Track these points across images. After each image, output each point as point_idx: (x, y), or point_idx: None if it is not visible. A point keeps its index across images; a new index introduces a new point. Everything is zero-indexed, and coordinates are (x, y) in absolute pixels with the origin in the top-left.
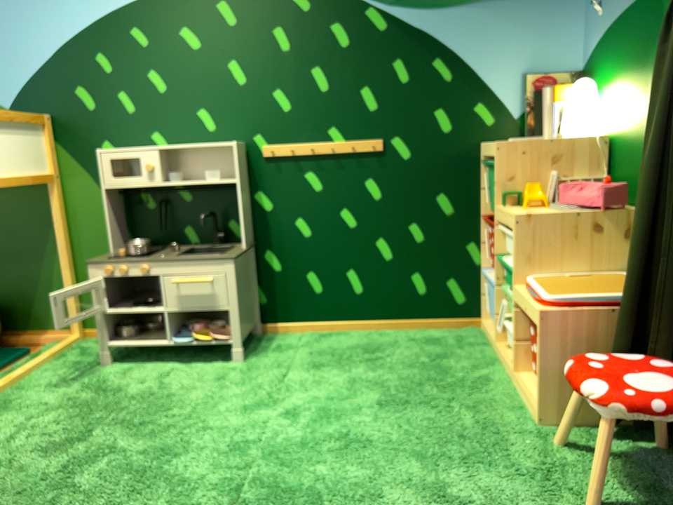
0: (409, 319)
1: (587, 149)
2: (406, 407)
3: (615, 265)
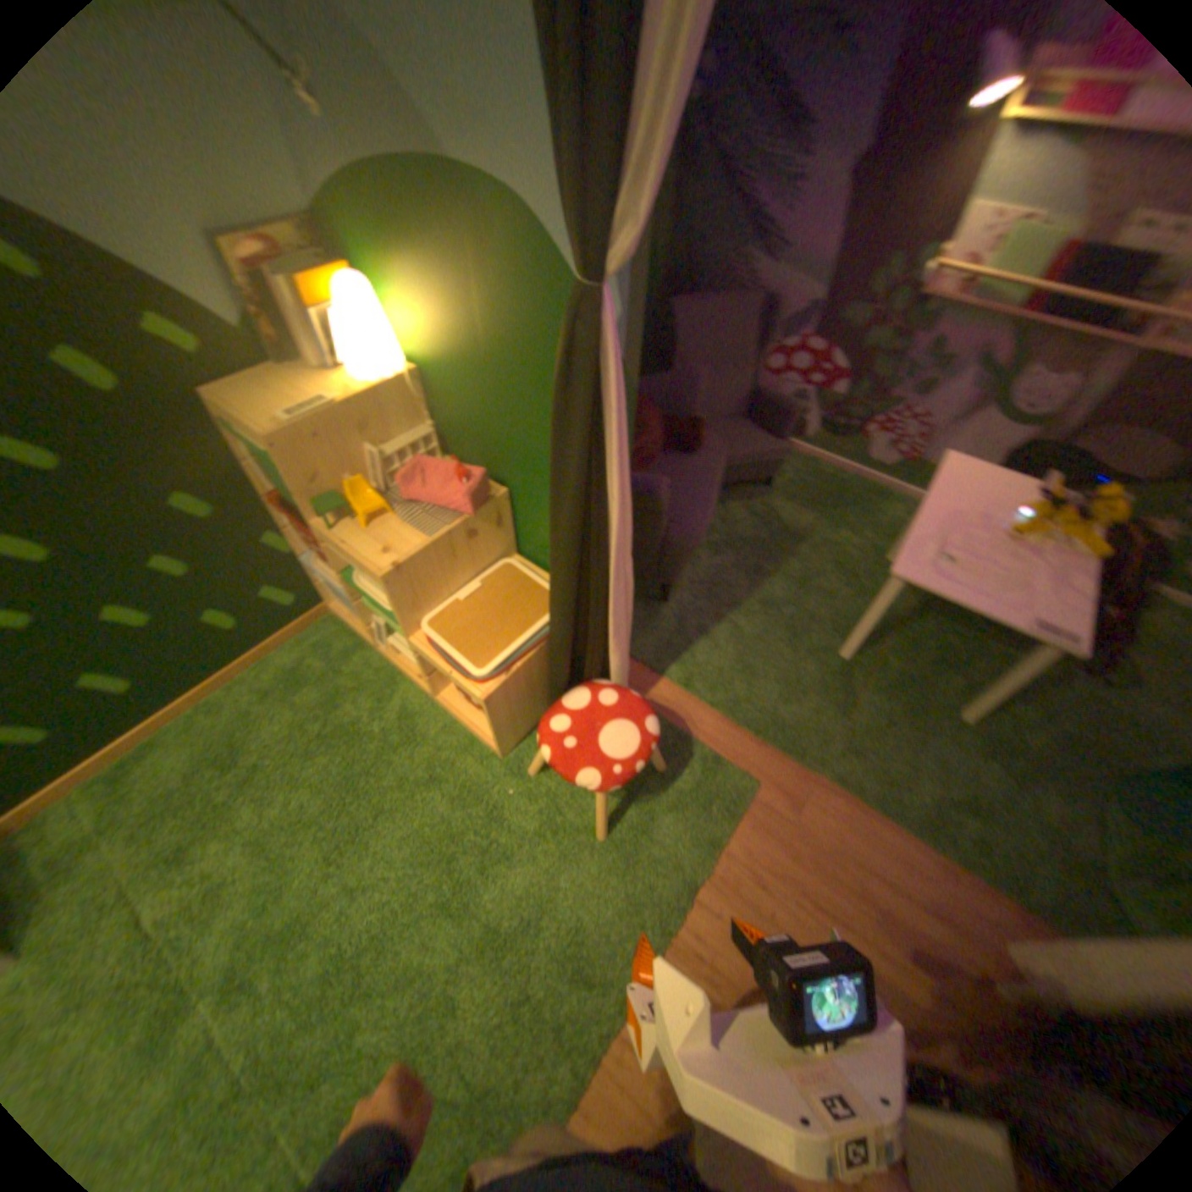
0: (231, 665)
1: (397, 398)
2: (361, 840)
3: (494, 558)
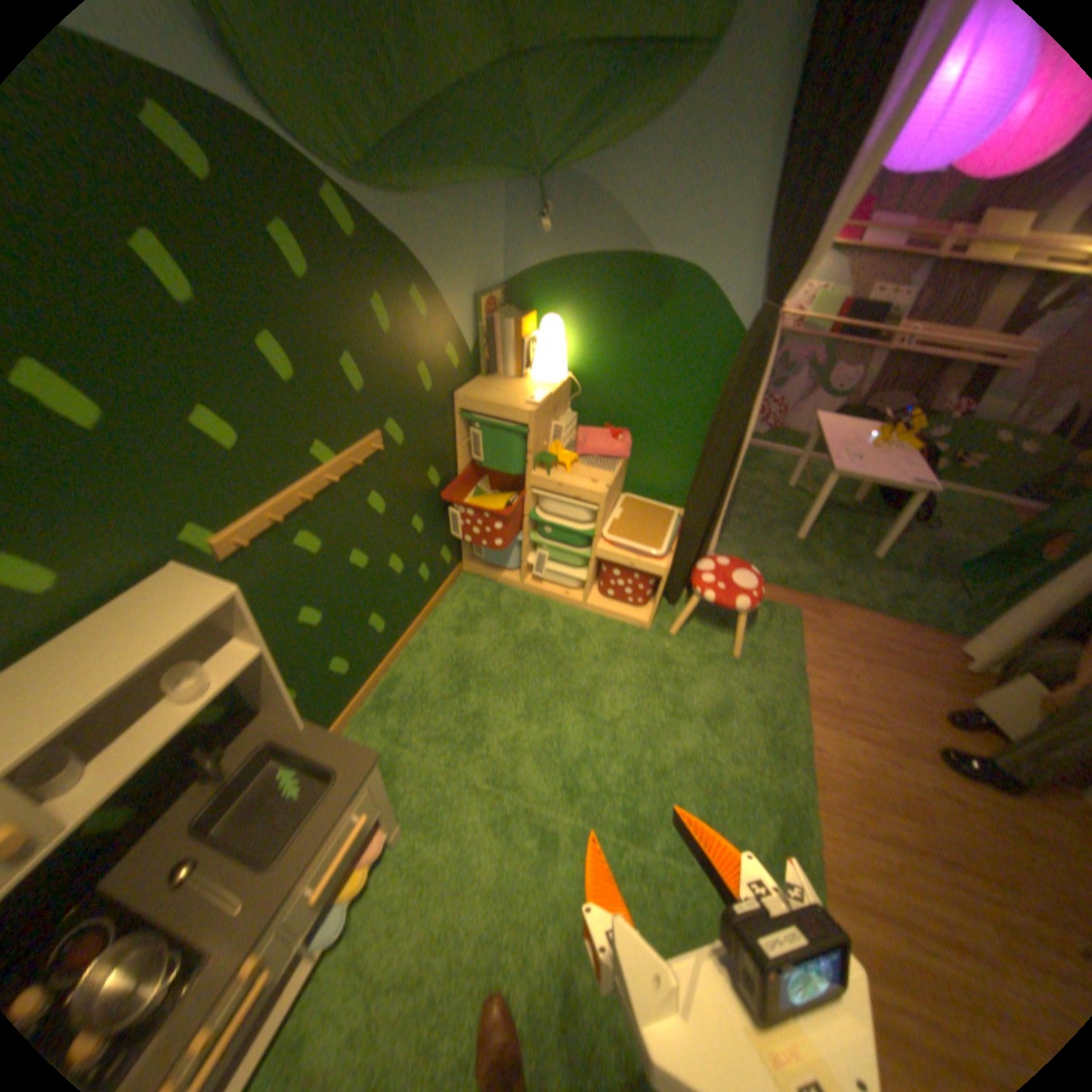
0: (422, 611)
1: (565, 392)
2: (592, 693)
3: (618, 492)
